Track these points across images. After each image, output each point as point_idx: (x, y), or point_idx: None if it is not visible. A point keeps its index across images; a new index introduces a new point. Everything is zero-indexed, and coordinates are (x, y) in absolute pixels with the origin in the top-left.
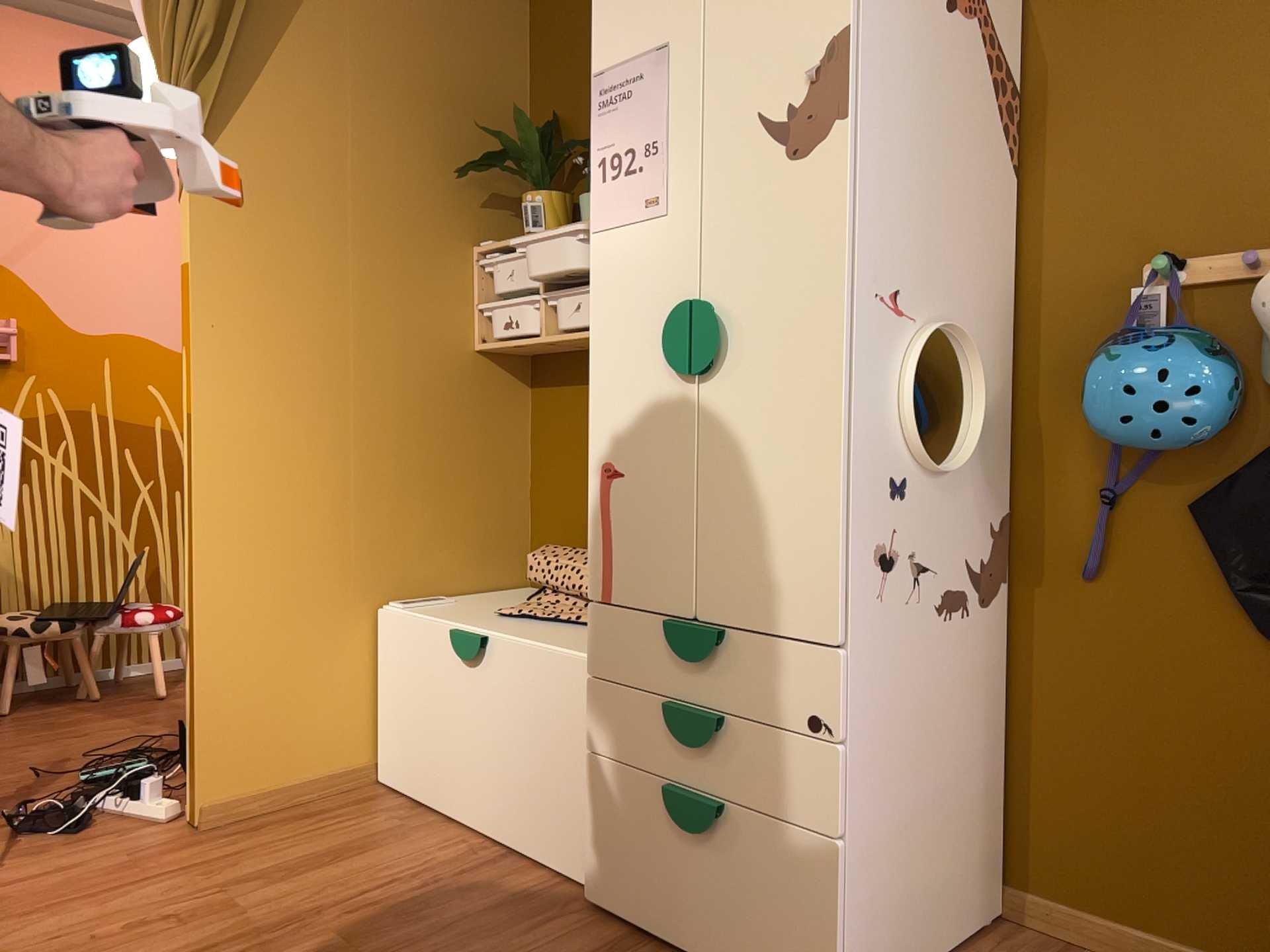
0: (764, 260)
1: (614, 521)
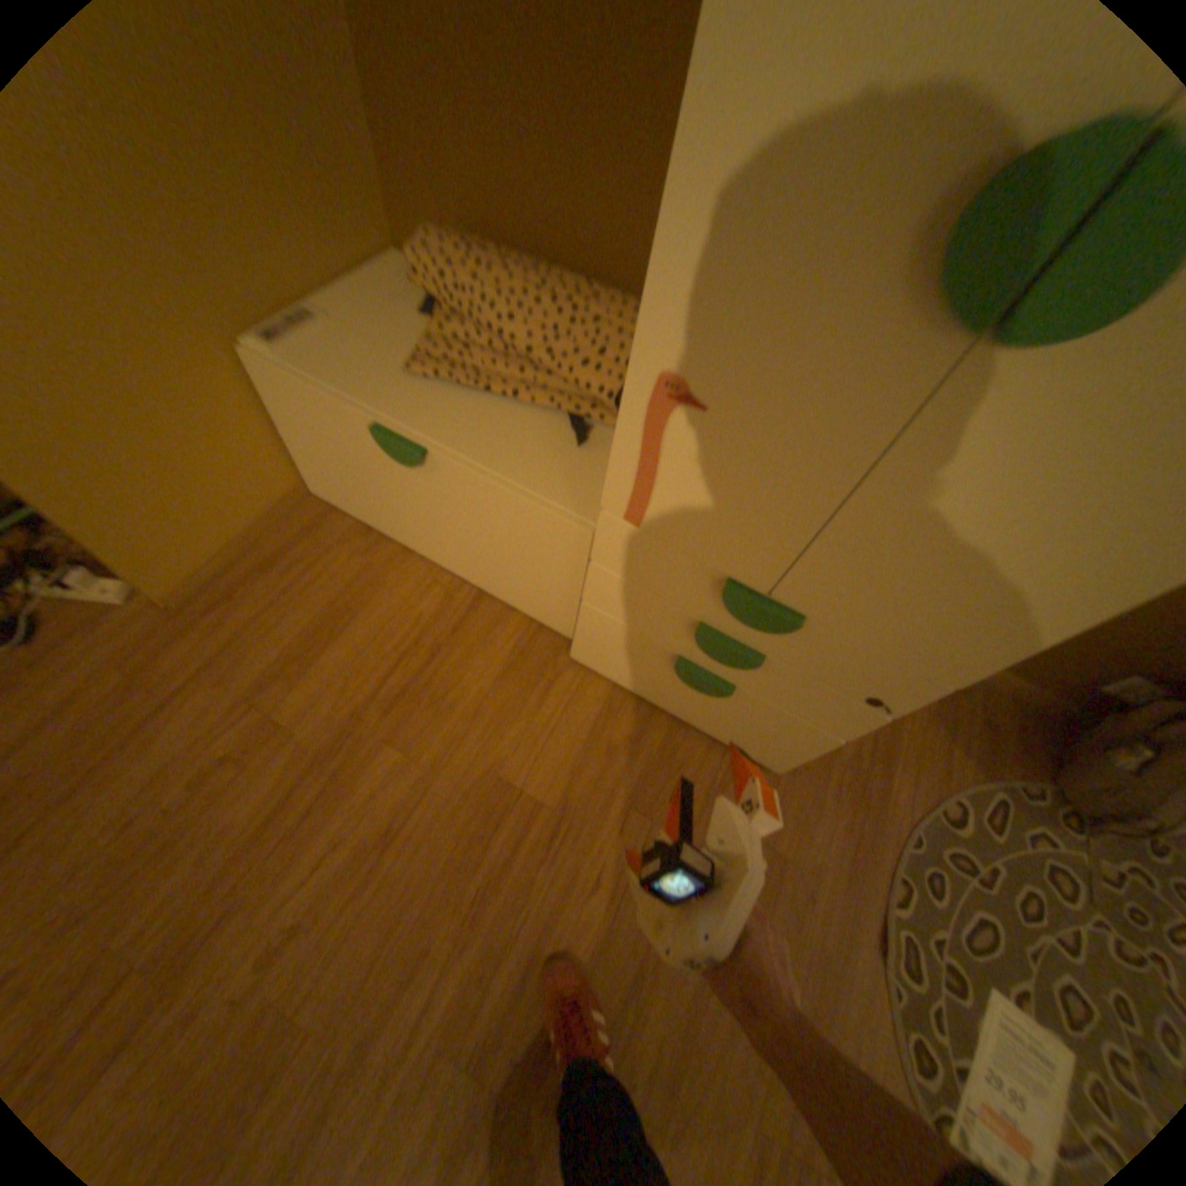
0: None
1: (669, 457)
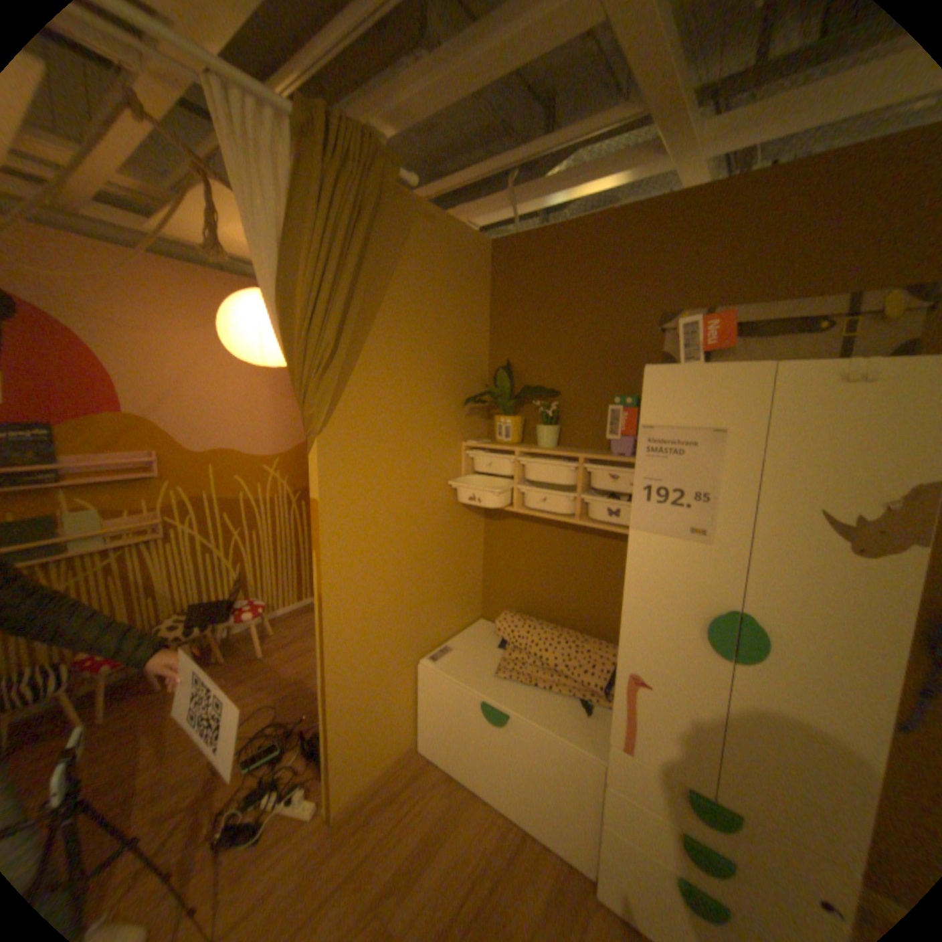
0: (817, 612)
1: (641, 712)
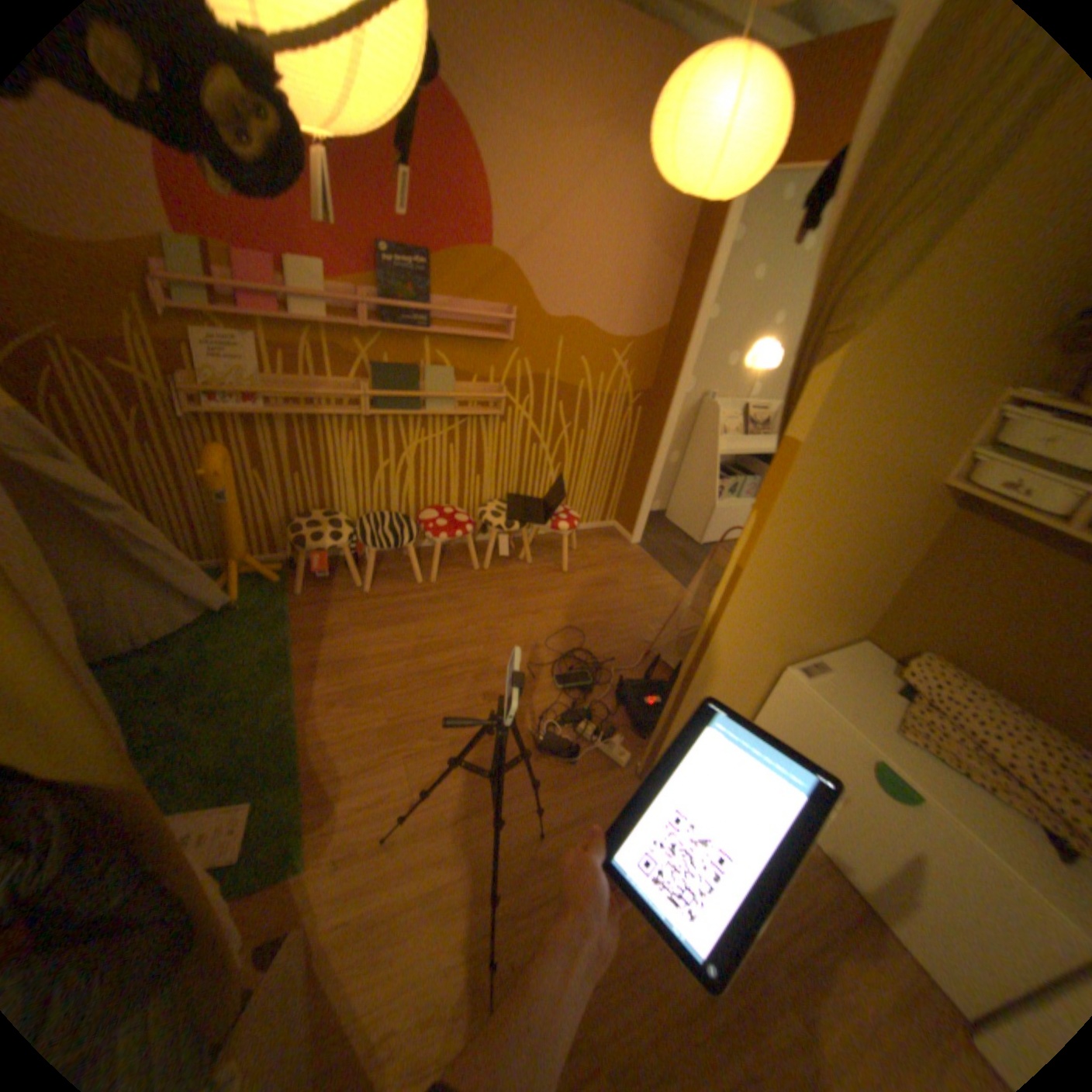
0: None
1: None
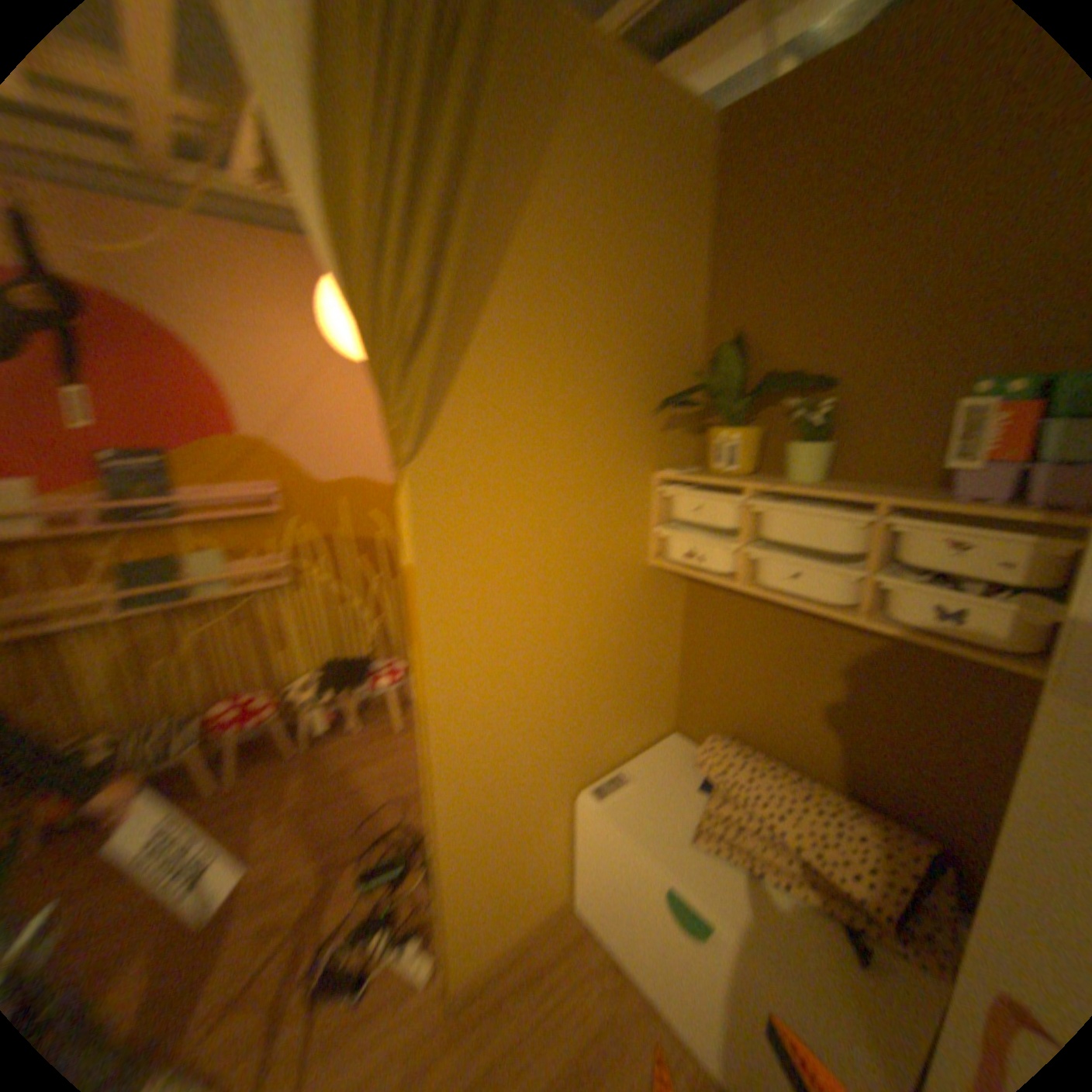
0: None
1: None
